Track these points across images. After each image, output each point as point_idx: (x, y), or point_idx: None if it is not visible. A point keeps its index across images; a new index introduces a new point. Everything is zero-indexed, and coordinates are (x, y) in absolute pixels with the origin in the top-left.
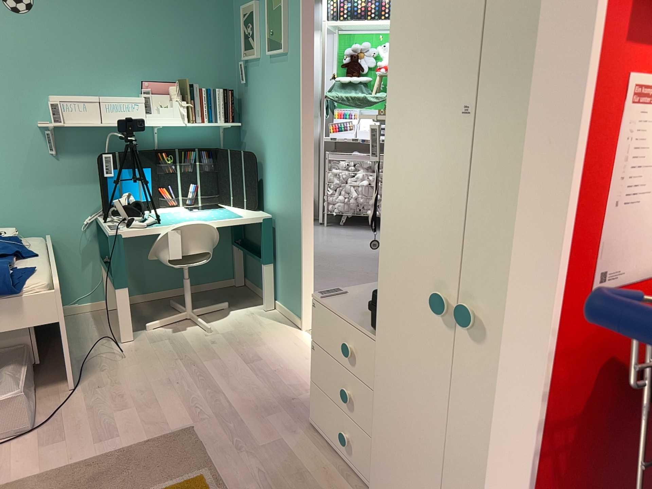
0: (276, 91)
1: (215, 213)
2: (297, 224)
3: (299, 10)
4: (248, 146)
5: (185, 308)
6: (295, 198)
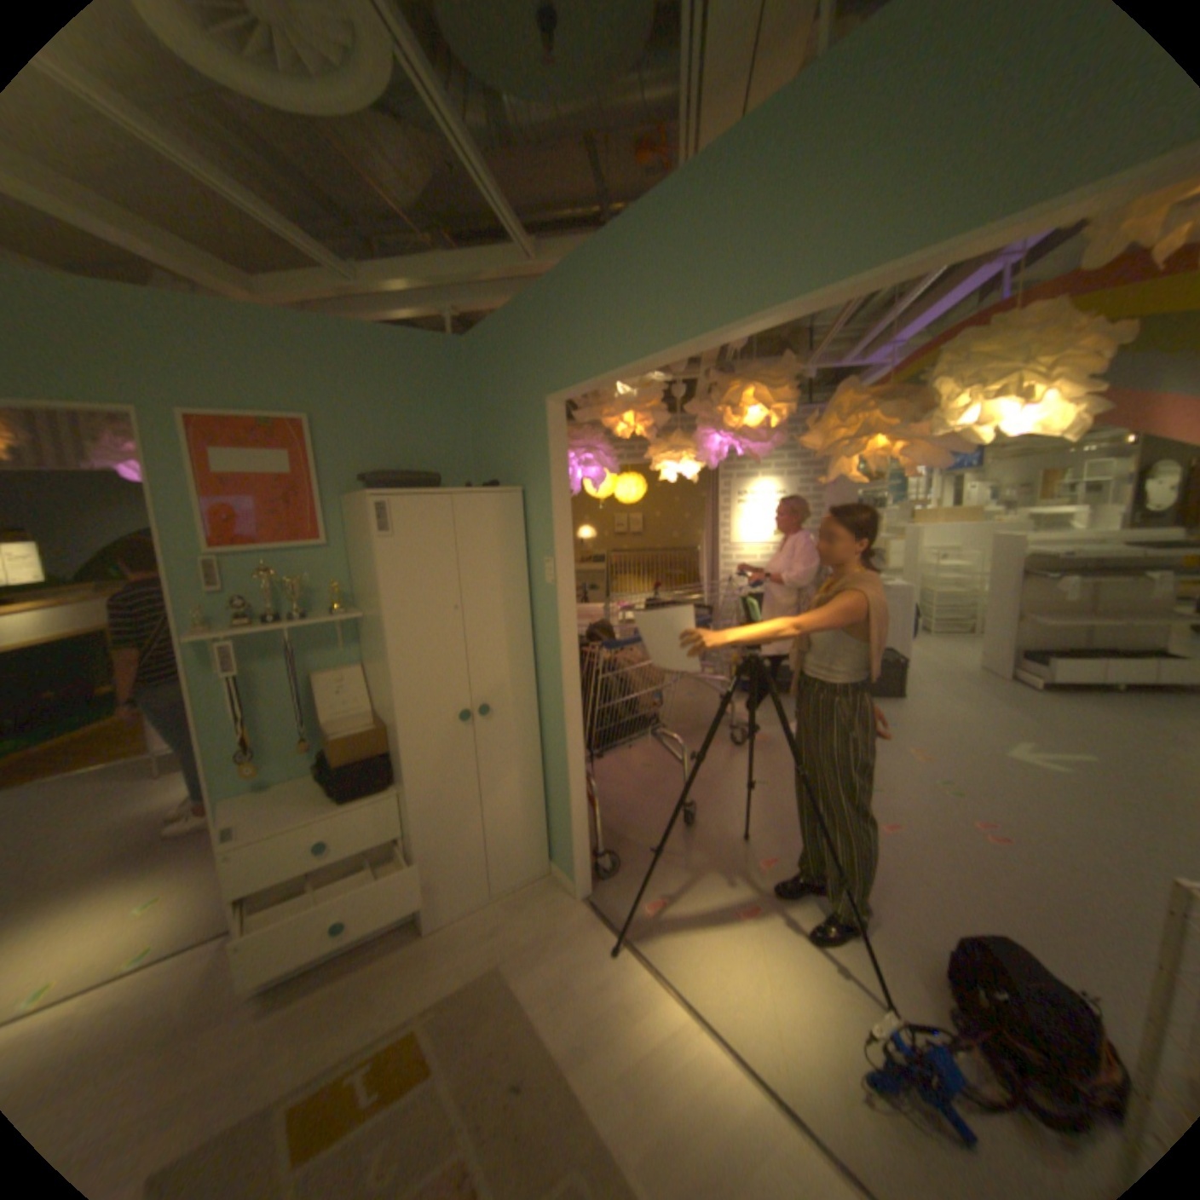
0: None
1: None
2: None
3: None
4: None
5: None
6: None
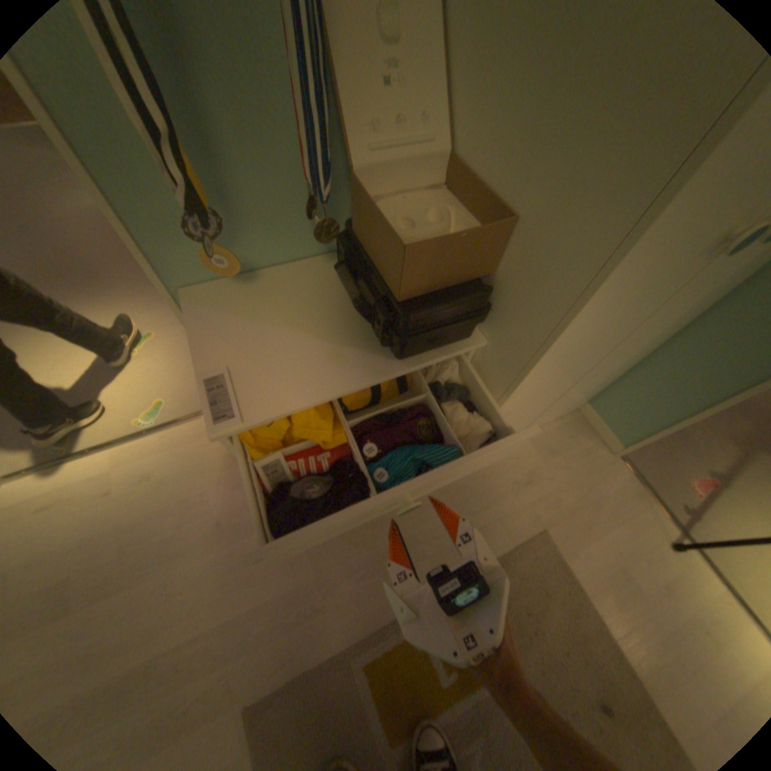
0: None
1: None
2: None
3: None
4: None
5: None
6: None
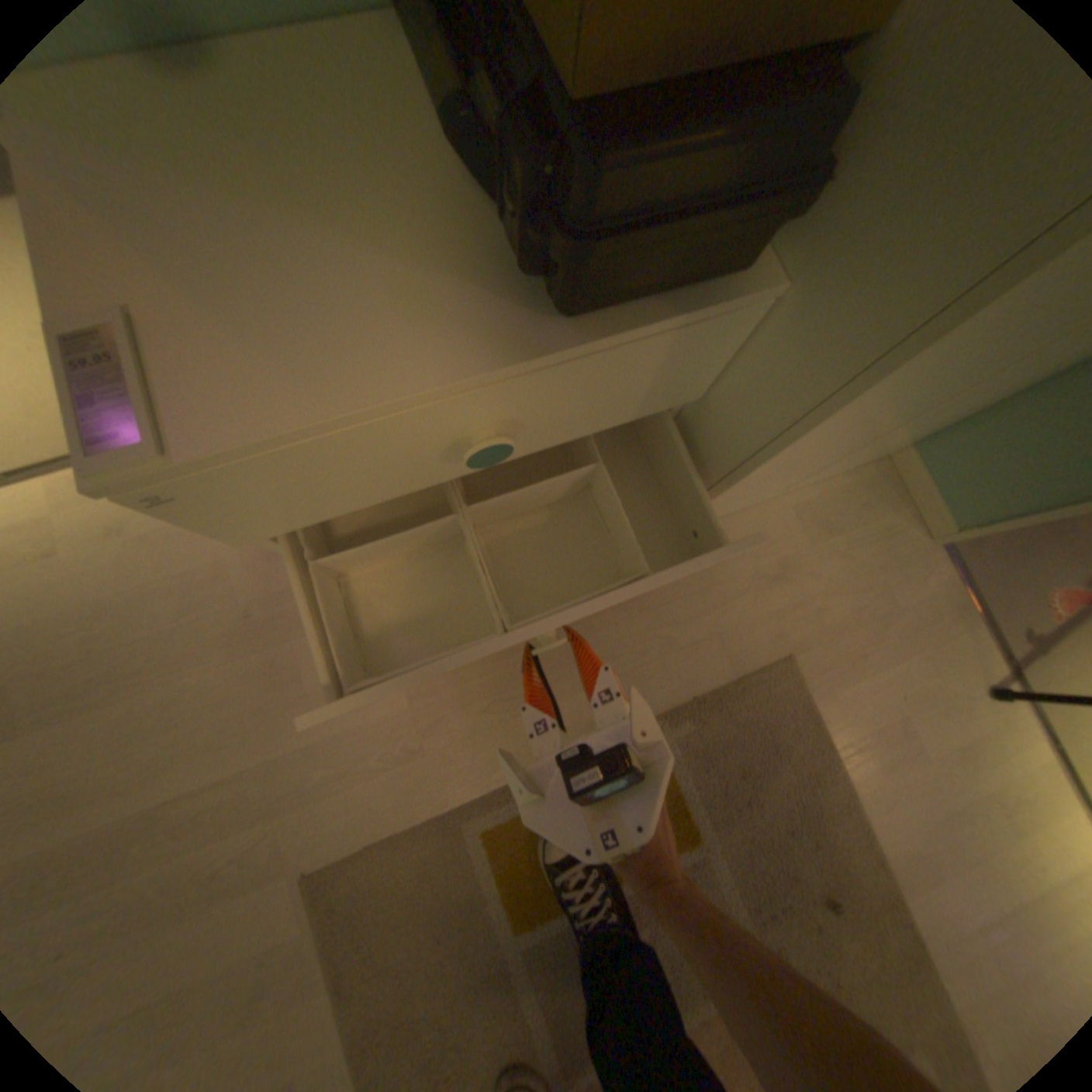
0: None
1: None
2: None
3: None
4: None
5: None
6: None
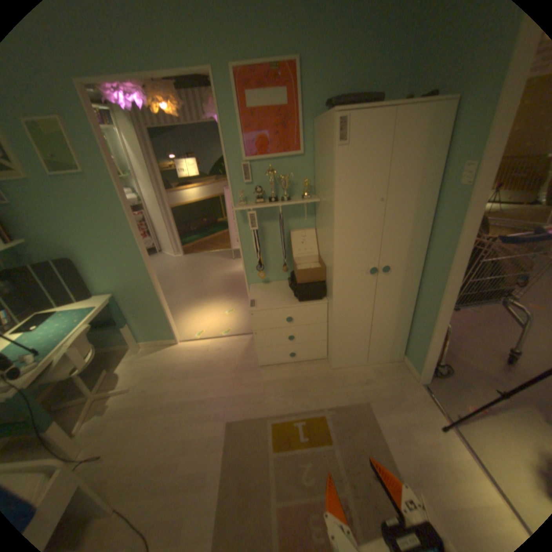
0: (77, 205)
1: (63, 319)
2: (148, 289)
3: (93, 137)
4: (40, 256)
5: (81, 399)
6: (139, 274)
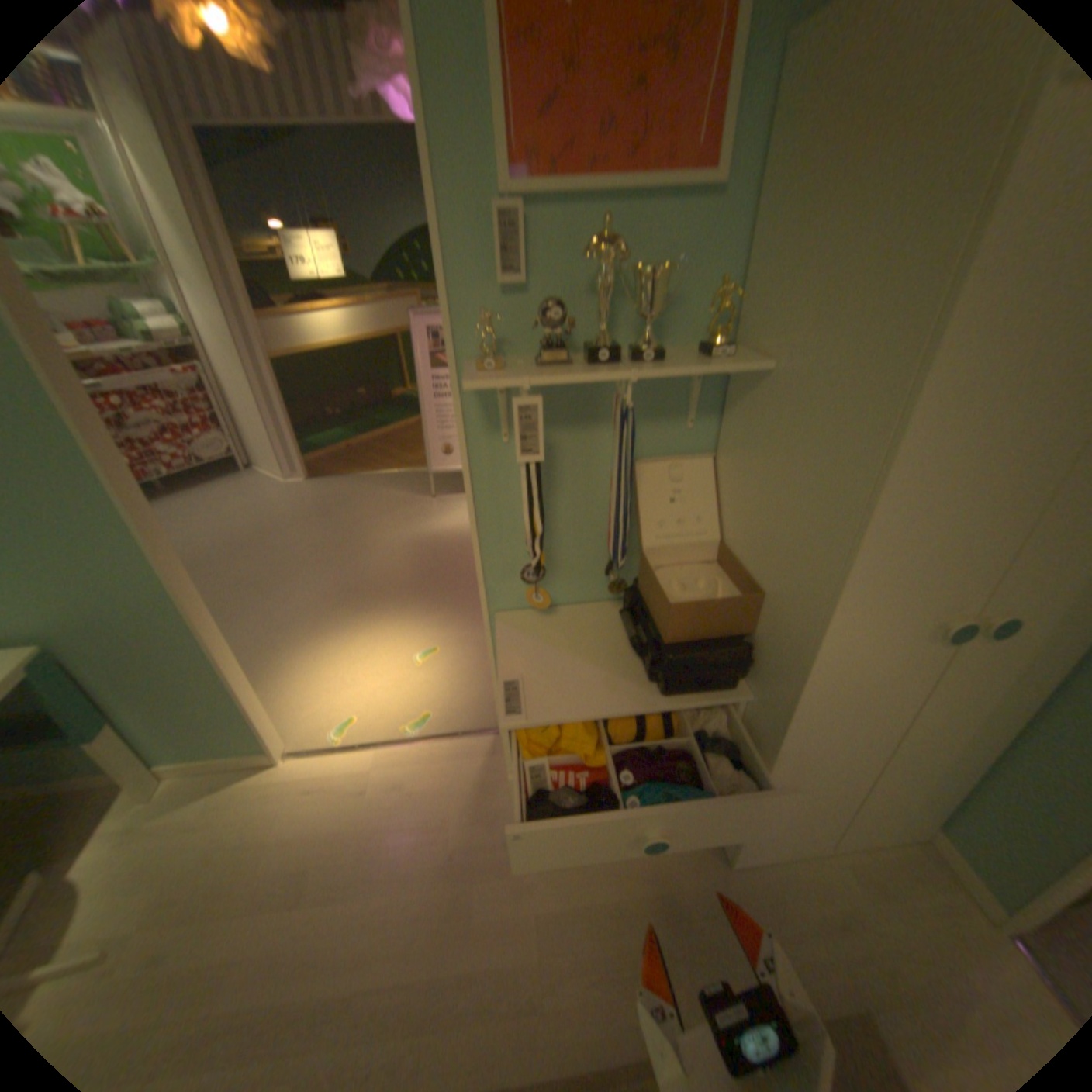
0: None
1: None
2: (166, 625)
3: None
4: None
5: None
6: (127, 582)
